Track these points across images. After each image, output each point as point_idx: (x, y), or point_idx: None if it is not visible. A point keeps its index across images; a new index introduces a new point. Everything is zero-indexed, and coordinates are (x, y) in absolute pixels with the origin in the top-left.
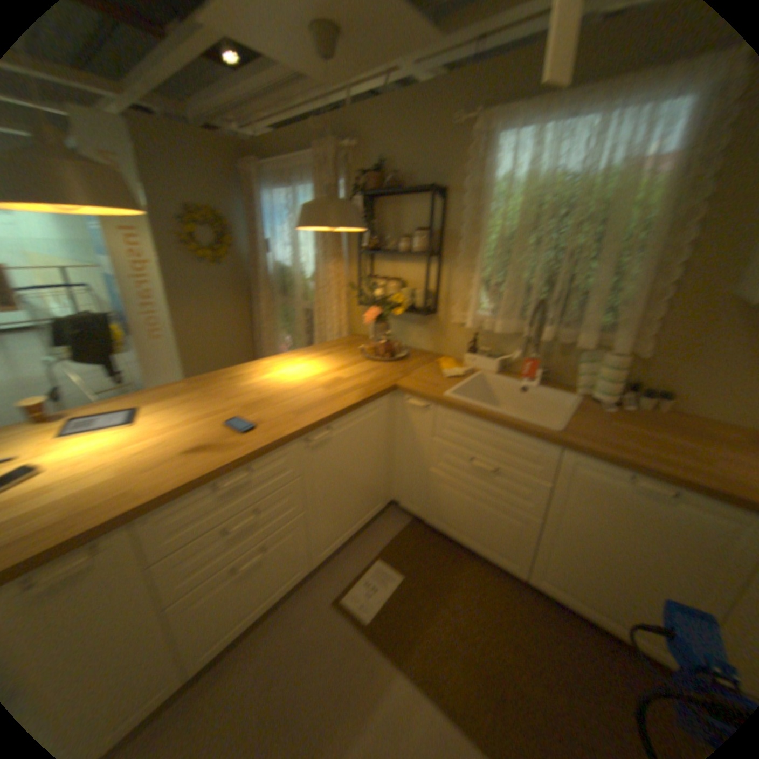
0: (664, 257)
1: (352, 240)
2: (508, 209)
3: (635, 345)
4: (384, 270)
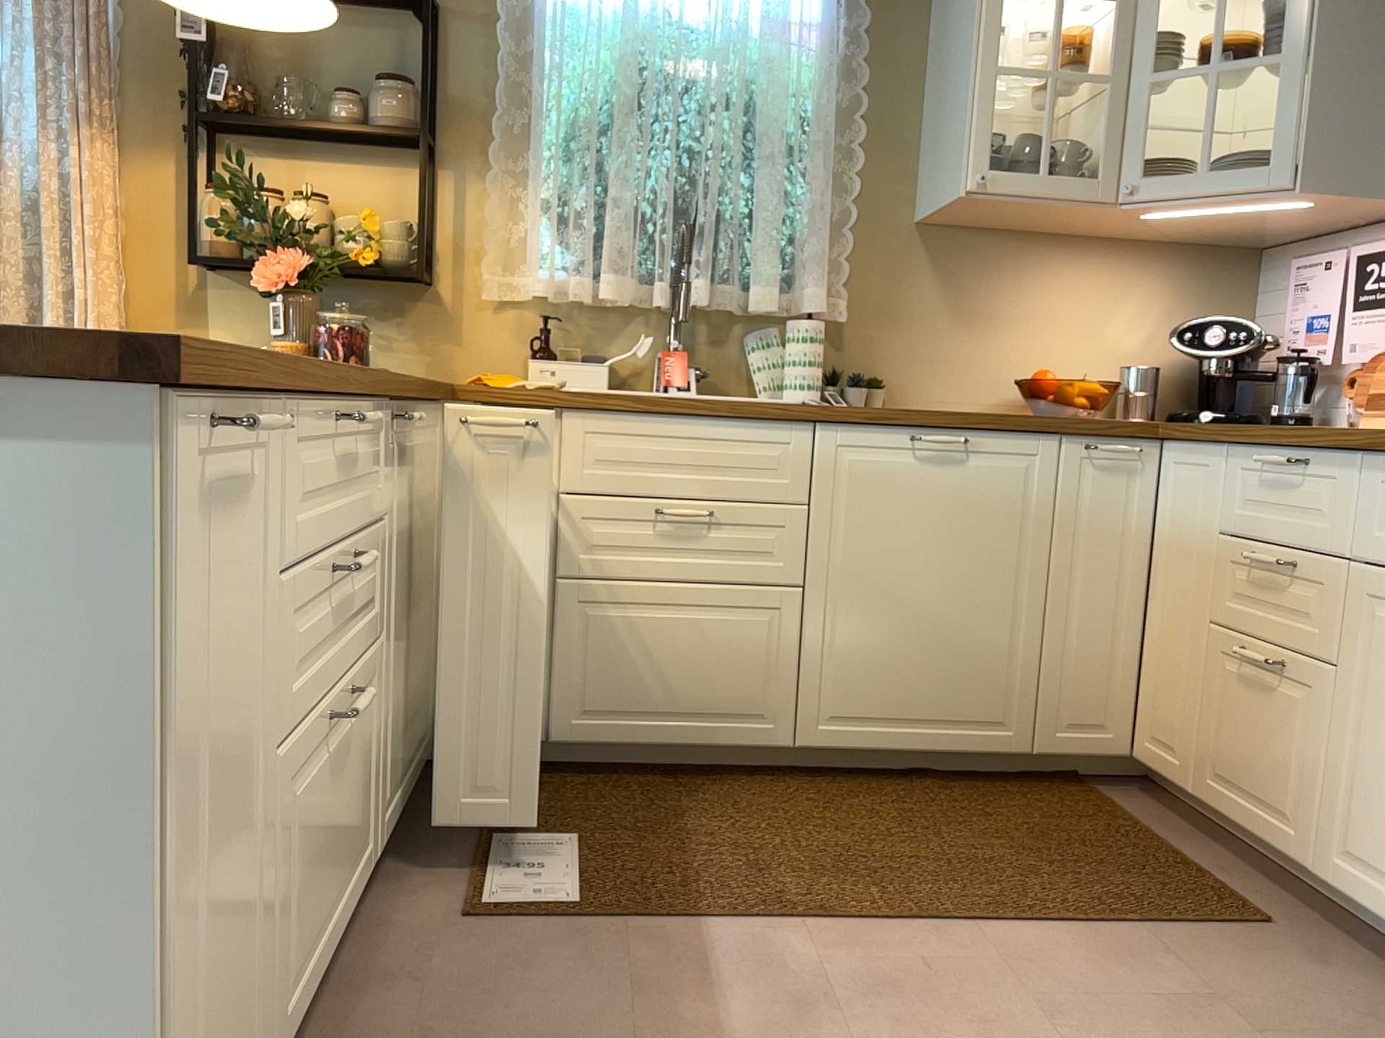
0: (831, 167)
1: (148, 94)
2: (592, 64)
3: (821, 306)
4: (267, 178)
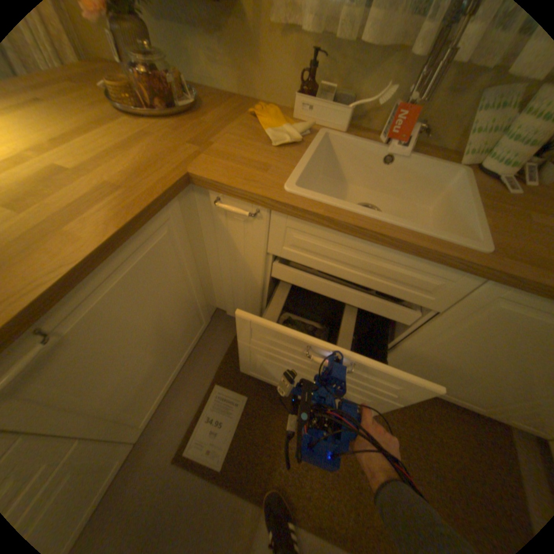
0: None
1: None
2: None
3: None
4: None
